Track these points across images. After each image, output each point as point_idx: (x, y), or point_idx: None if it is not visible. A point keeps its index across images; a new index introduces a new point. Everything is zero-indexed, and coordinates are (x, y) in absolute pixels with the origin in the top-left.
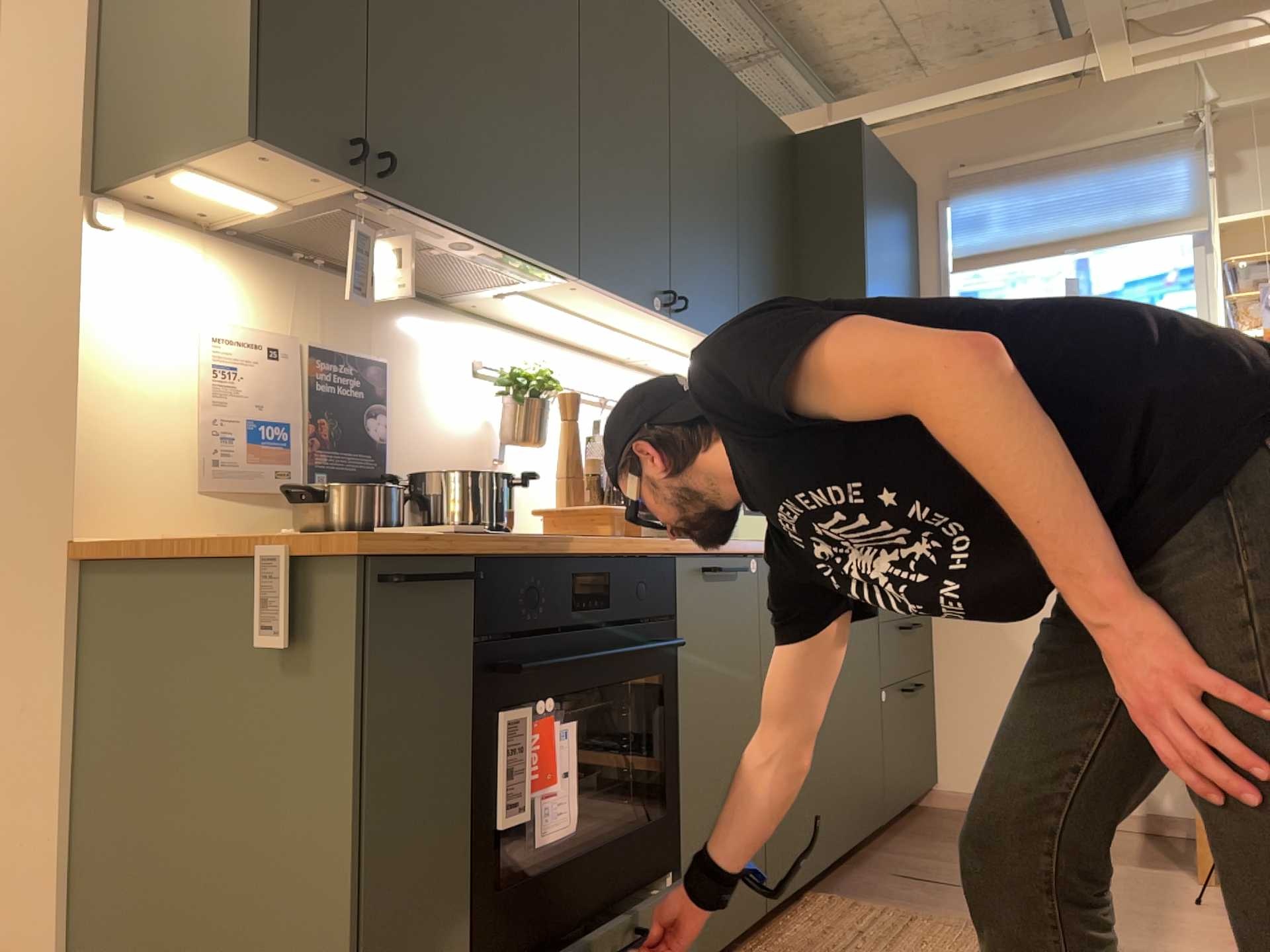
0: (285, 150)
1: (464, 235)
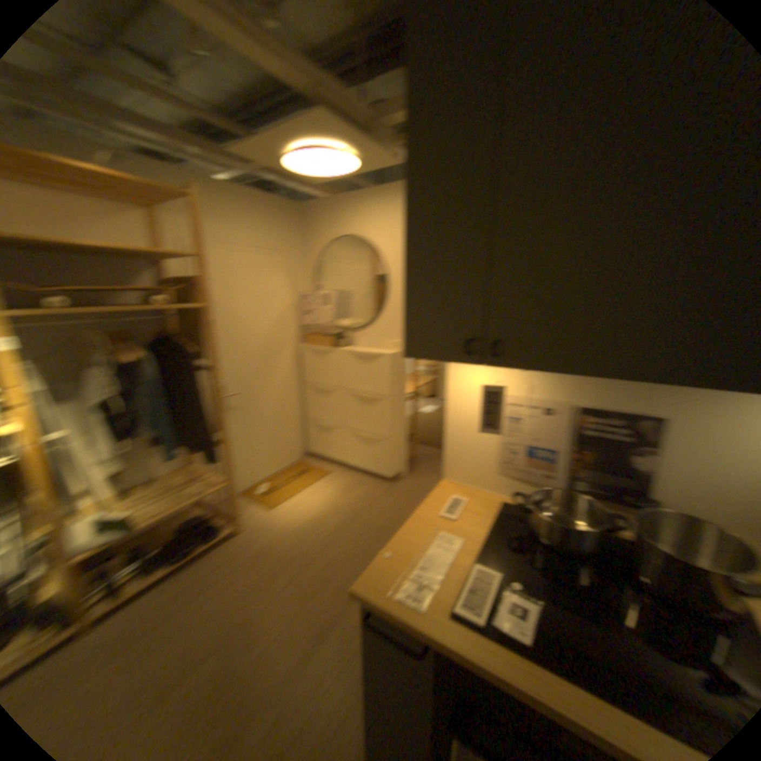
0: (430, 355)
1: (620, 376)
